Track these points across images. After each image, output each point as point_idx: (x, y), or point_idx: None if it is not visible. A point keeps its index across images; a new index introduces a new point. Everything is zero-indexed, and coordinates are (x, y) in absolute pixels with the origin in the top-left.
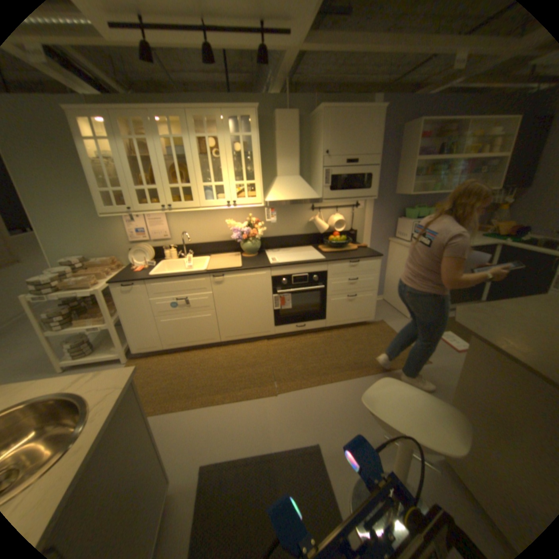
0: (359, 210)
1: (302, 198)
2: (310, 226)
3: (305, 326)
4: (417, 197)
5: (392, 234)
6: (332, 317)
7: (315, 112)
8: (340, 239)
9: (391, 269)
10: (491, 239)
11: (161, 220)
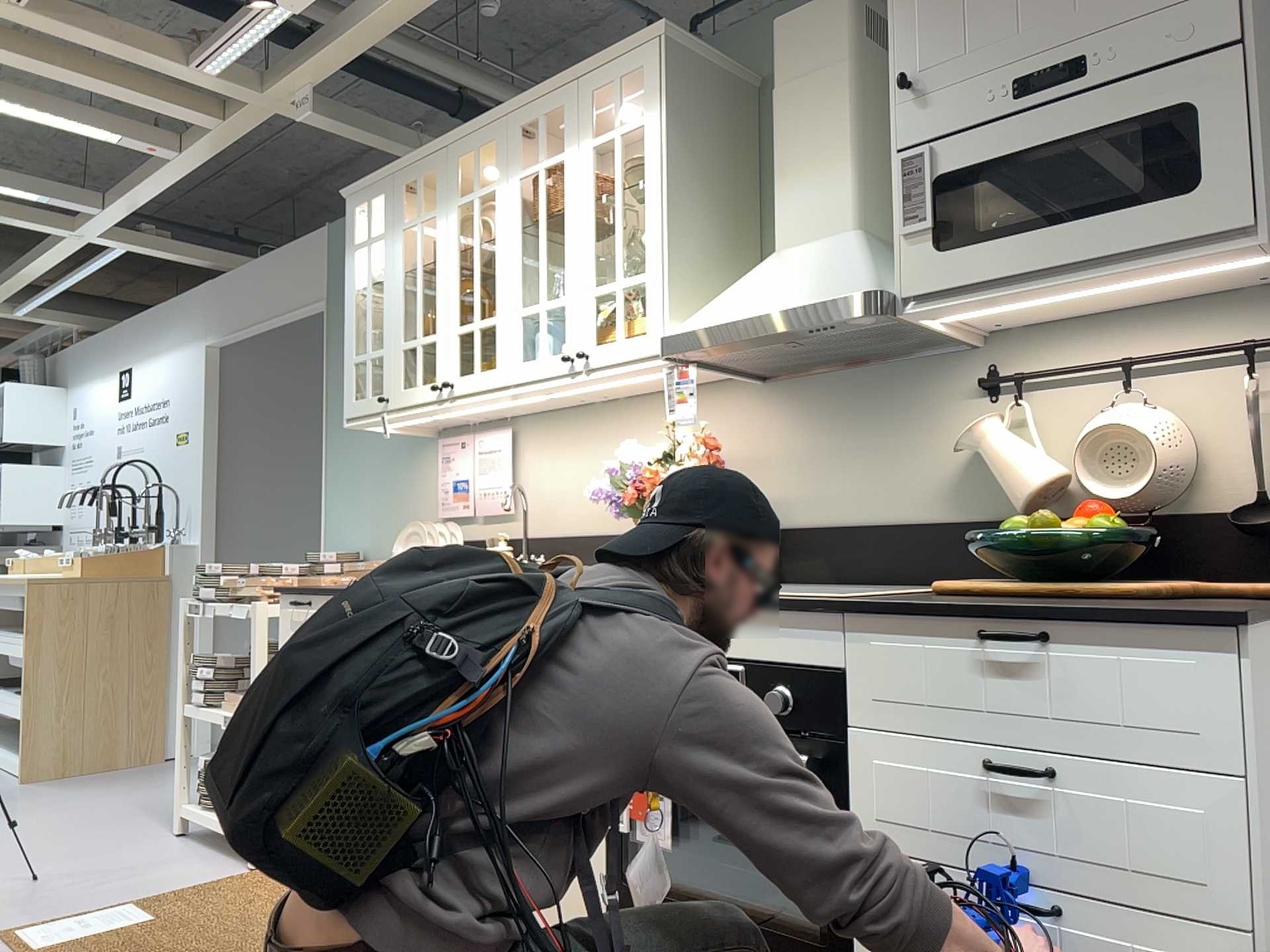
0: None
1: (795, 302)
2: (984, 475)
3: None
4: None
5: None
6: None
7: None
8: (1095, 534)
9: None
10: None
11: (500, 451)
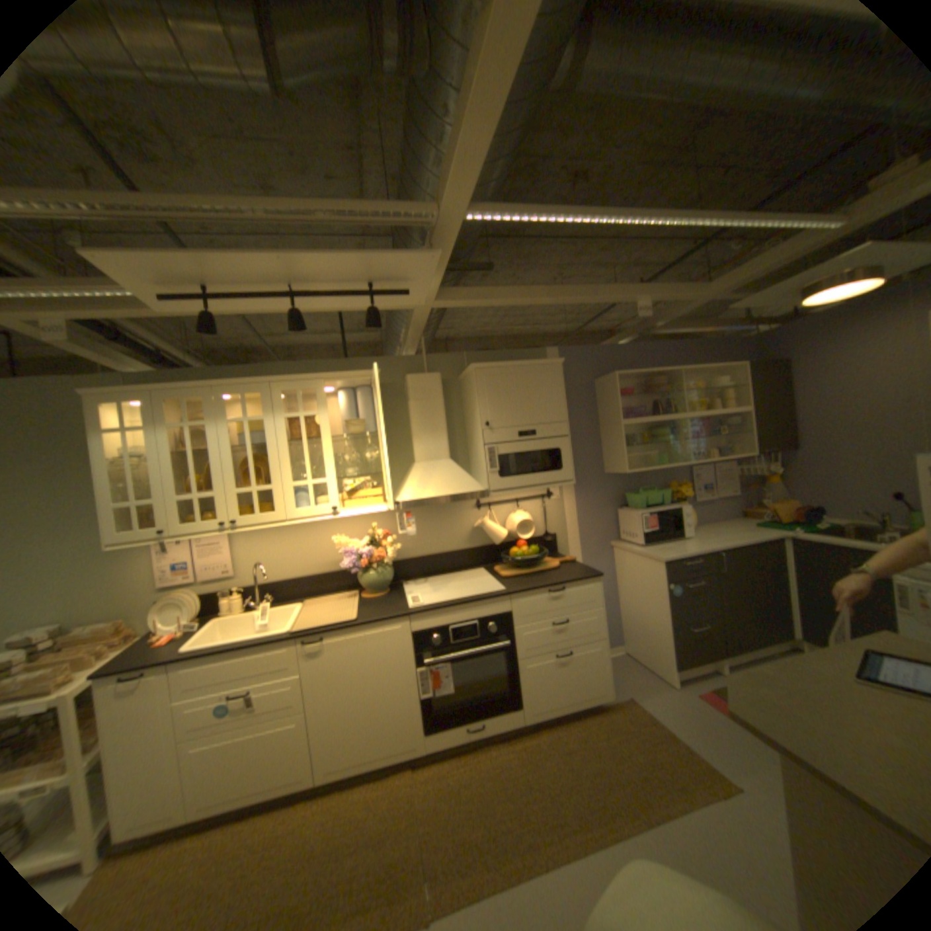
0: (554, 502)
1: (456, 492)
2: (478, 534)
3: (484, 731)
4: (640, 477)
5: (616, 536)
6: (535, 705)
7: (466, 375)
8: (529, 552)
9: (627, 596)
10: (772, 532)
11: (221, 545)
